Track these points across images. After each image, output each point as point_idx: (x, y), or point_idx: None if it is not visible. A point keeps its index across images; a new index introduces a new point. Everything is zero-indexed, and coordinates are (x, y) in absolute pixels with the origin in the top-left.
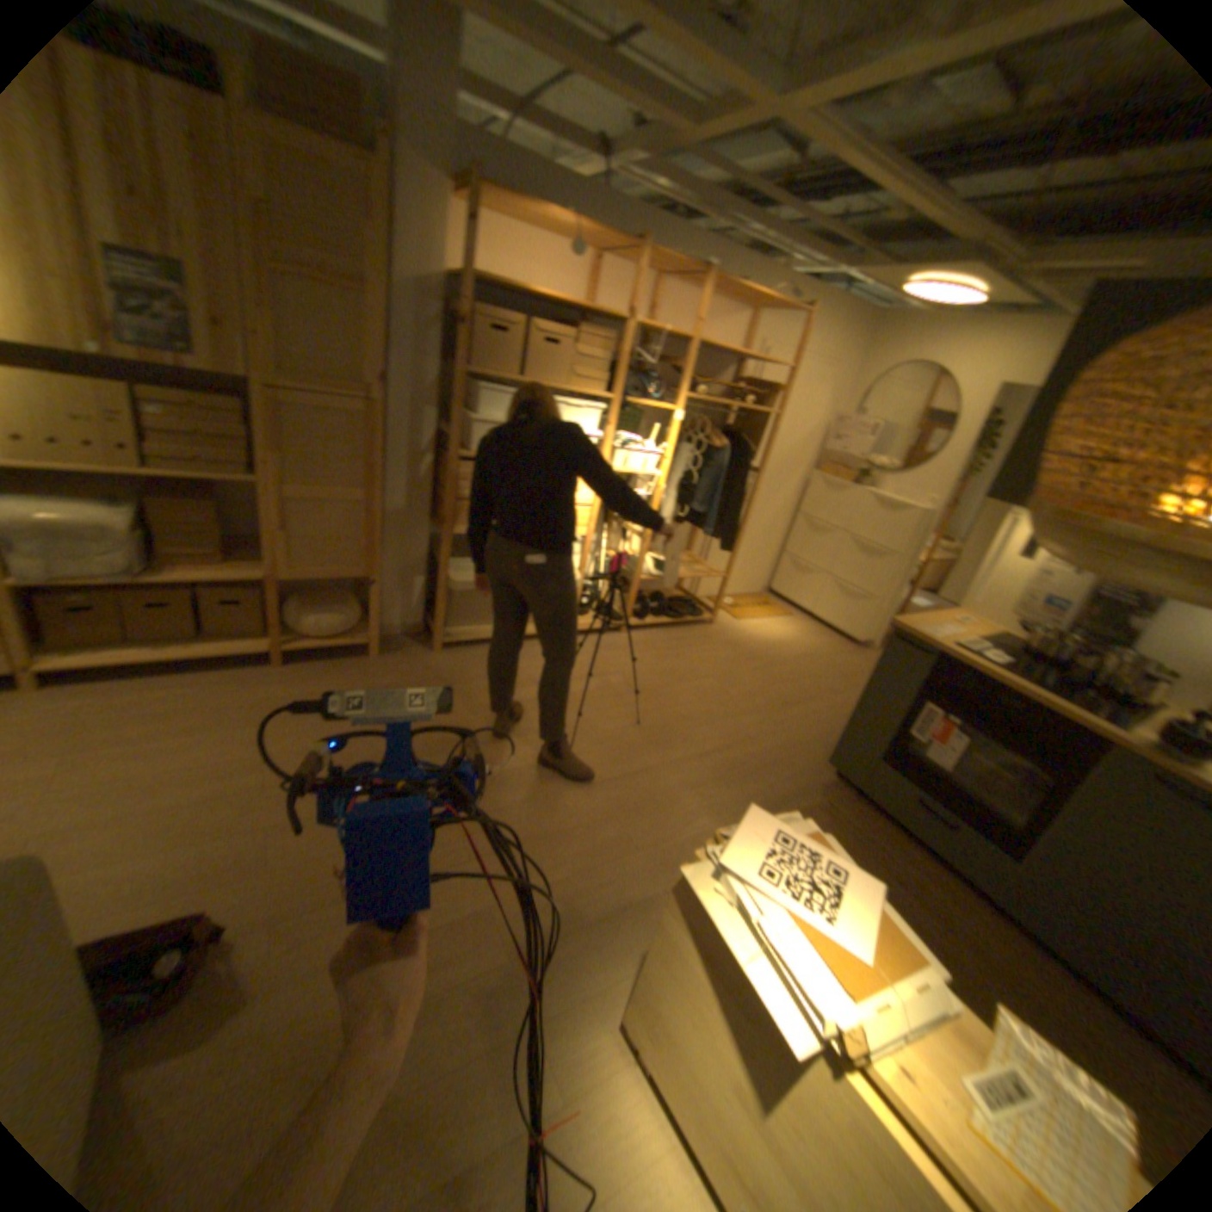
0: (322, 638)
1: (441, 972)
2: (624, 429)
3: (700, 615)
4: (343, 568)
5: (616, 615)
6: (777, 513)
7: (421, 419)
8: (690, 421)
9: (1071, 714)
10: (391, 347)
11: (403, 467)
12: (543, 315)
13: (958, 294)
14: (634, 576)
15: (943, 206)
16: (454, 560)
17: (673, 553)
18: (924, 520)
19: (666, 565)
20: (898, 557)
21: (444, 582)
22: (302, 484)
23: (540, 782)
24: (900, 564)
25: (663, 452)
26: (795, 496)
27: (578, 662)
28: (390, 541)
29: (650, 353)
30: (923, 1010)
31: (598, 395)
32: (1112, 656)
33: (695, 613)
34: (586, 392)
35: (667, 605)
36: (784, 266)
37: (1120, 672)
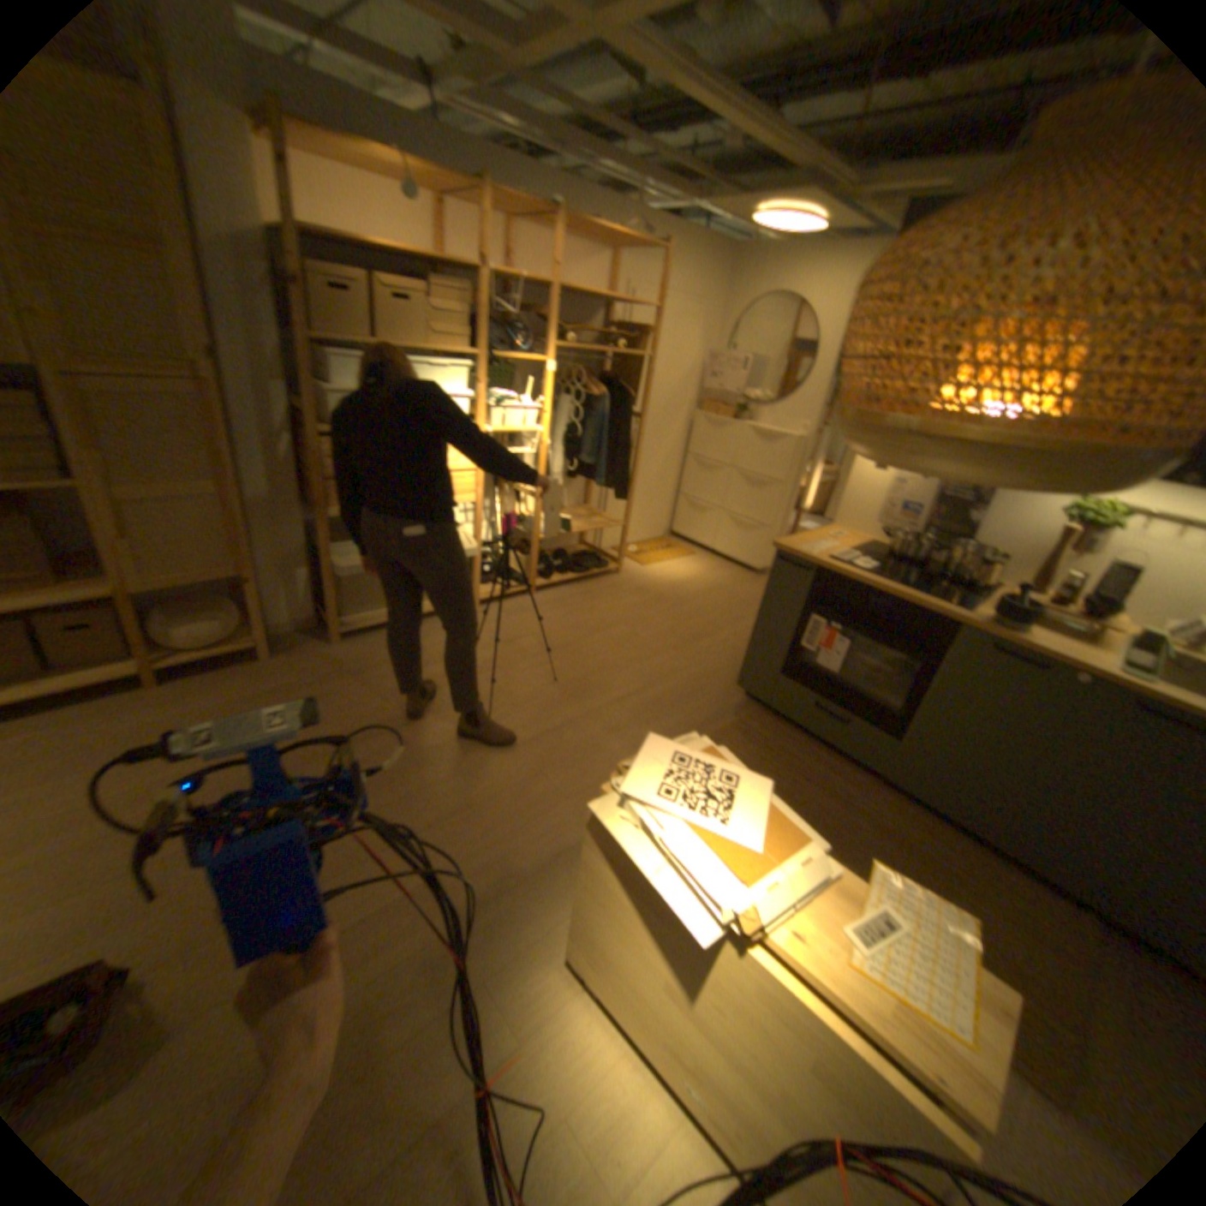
0: (198, 648)
1: (379, 955)
2: (499, 386)
3: (605, 566)
4: (207, 570)
5: (522, 577)
6: (667, 456)
7: (267, 395)
8: (566, 372)
9: (926, 604)
10: (214, 315)
11: (257, 451)
12: (389, 268)
13: (804, 223)
14: (533, 536)
15: (774, 131)
16: (336, 544)
17: (571, 508)
18: (799, 447)
19: (565, 522)
20: (781, 485)
21: (329, 569)
22: (135, 482)
23: (462, 754)
24: (783, 491)
25: (542, 406)
26: (682, 438)
27: (489, 631)
28: (258, 533)
29: (513, 303)
30: (807, 881)
31: (465, 352)
32: (957, 548)
33: (601, 564)
34: (450, 349)
35: (572, 561)
36: (637, 202)
37: (965, 561)
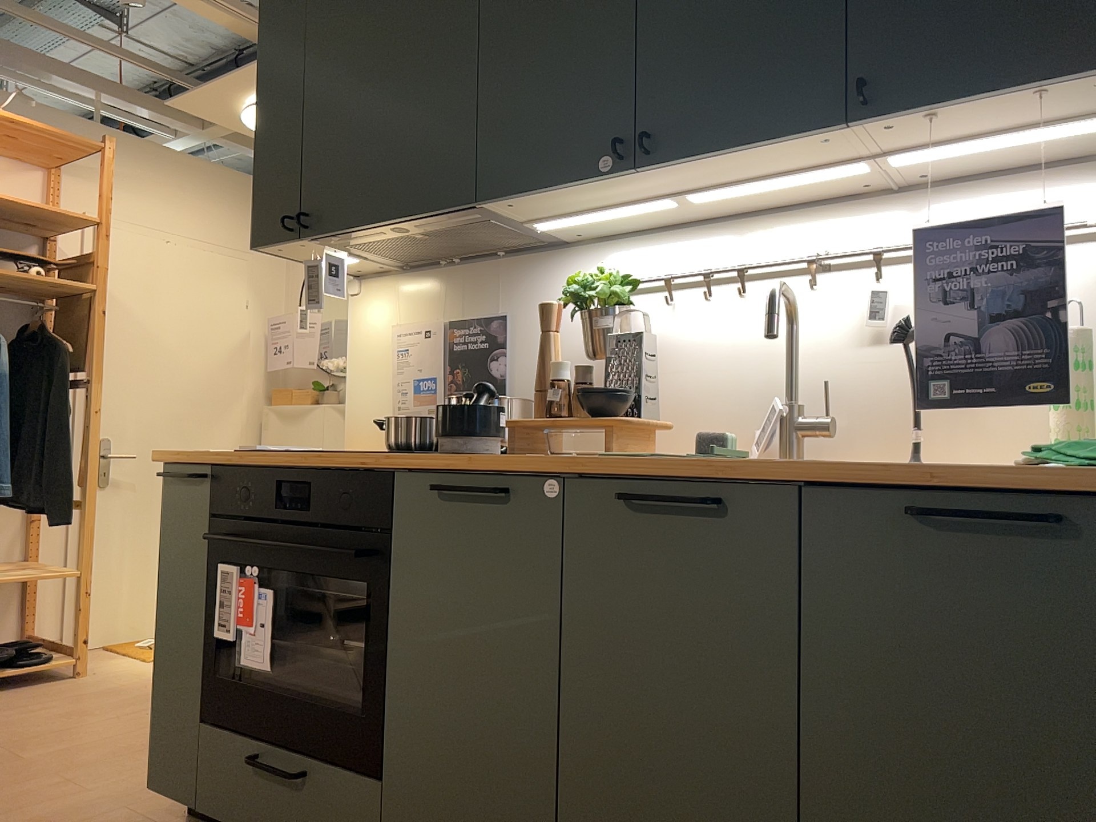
0: None
1: None
2: None
3: (47, 658)
4: None
5: None
6: None
7: None
8: None
9: (349, 461)
10: None
11: None
12: None
13: None
14: None
15: None
16: None
17: None
18: None
19: None
20: None
21: None
22: None
23: None
24: None
25: None
26: None
27: None
28: None
29: None
30: None
31: None
32: None
33: (37, 656)
34: None
35: None
36: (101, 124)
37: None
